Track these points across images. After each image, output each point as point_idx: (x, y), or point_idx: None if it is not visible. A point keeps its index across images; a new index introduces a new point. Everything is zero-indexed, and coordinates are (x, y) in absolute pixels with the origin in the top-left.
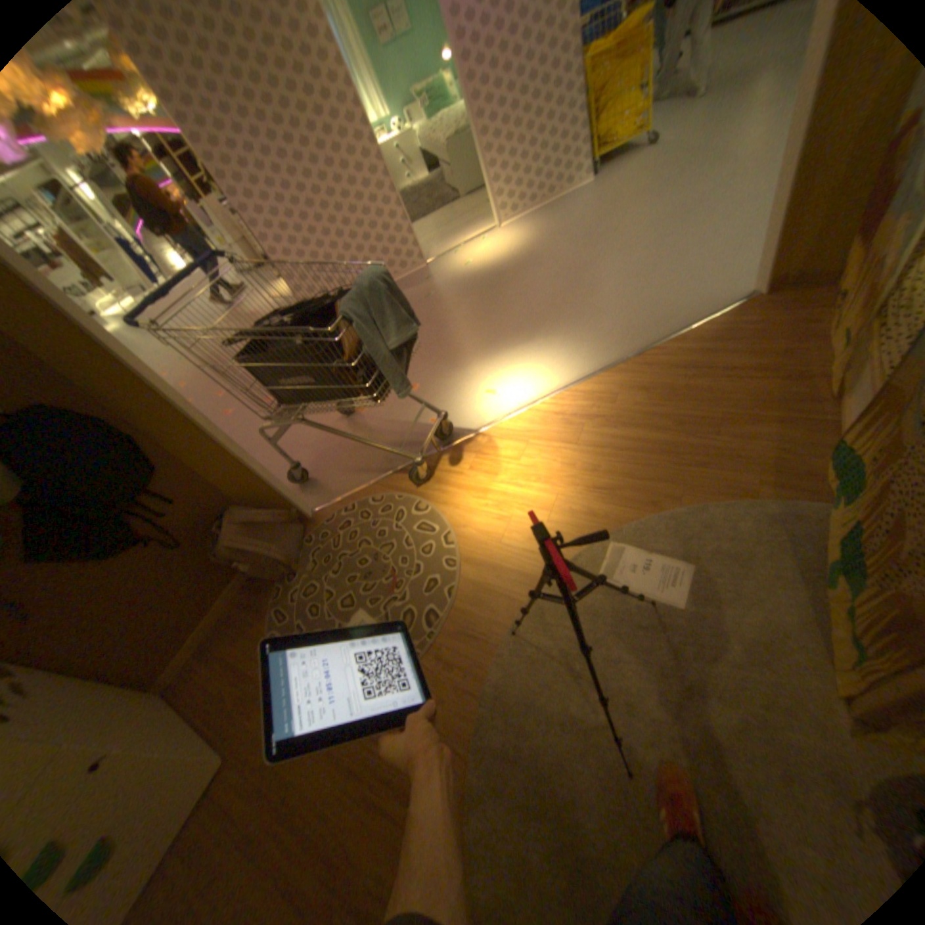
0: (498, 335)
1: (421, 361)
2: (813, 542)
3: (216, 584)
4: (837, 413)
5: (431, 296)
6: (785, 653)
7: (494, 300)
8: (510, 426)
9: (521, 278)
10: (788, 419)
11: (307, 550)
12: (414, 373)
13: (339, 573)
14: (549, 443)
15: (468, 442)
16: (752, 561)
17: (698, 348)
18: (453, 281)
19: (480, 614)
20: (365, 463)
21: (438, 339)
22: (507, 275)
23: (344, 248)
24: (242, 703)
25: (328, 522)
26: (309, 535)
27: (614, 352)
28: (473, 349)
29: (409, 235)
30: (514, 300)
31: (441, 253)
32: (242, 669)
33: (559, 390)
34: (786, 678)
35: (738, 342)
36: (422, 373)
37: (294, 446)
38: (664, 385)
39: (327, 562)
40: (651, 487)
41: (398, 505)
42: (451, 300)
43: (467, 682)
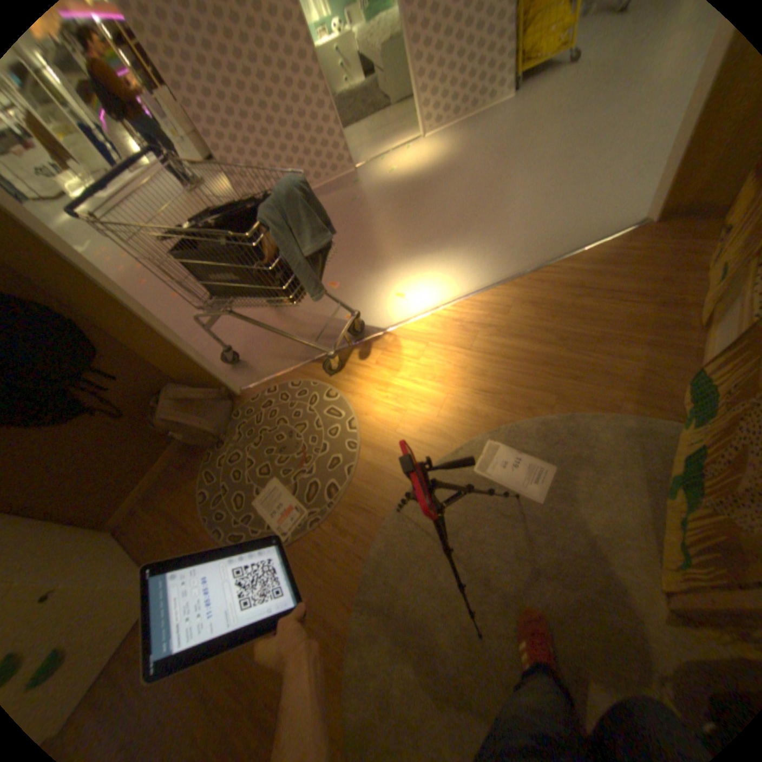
0: (412, 242)
1: (343, 261)
2: (662, 456)
3: (157, 446)
4: (703, 341)
5: (357, 200)
6: (622, 549)
7: (412, 208)
8: (415, 328)
9: (438, 188)
10: (658, 342)
11: (235, 422)
12: (336, 272)
13: (259, 445)
14: (447, 346)
15: (377, 340)
16: (607, 468)
17: (588, 270)
18: (378, 187)
19: (373, 491)
20: (287, 351)
21: (359, 242)
22: (426, 185)
23: (281, 149)
24: (175, 546)
25: (254, 401)
26: (237, 410)
27: (512, 267)
28: (389, 254)
29: (341, 139)
30: (430, 210)
31: (369, 159)
32: (176, 518)
33: (460, 298)
34: (620, 570)
35: (624, 267)
36: (343, 273)
37: (226, 332)
38: (552, 302)
39: (250, 435)
40: (529, 394)
41: (313, 391)
42: (374, 205)
43: (357, 546)
